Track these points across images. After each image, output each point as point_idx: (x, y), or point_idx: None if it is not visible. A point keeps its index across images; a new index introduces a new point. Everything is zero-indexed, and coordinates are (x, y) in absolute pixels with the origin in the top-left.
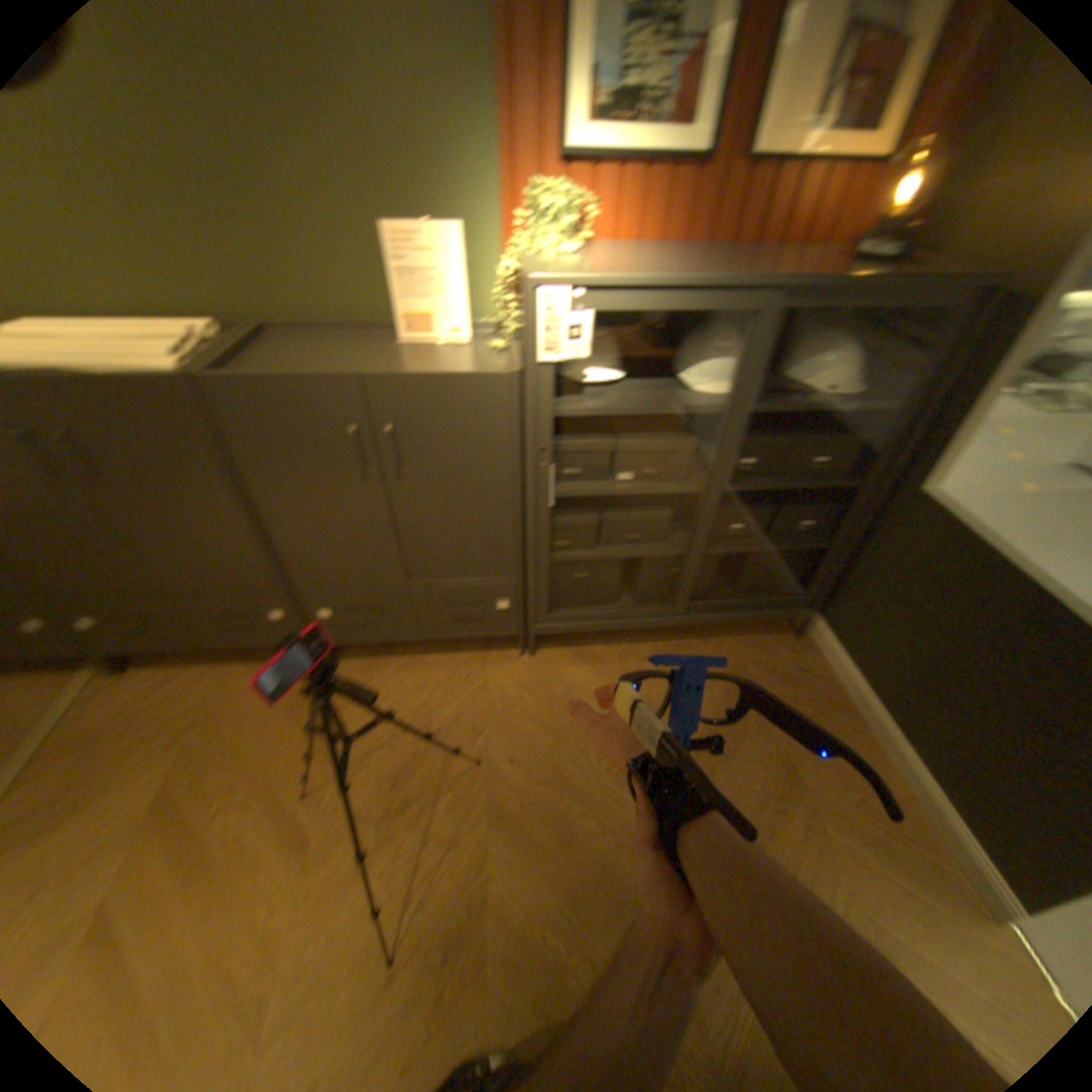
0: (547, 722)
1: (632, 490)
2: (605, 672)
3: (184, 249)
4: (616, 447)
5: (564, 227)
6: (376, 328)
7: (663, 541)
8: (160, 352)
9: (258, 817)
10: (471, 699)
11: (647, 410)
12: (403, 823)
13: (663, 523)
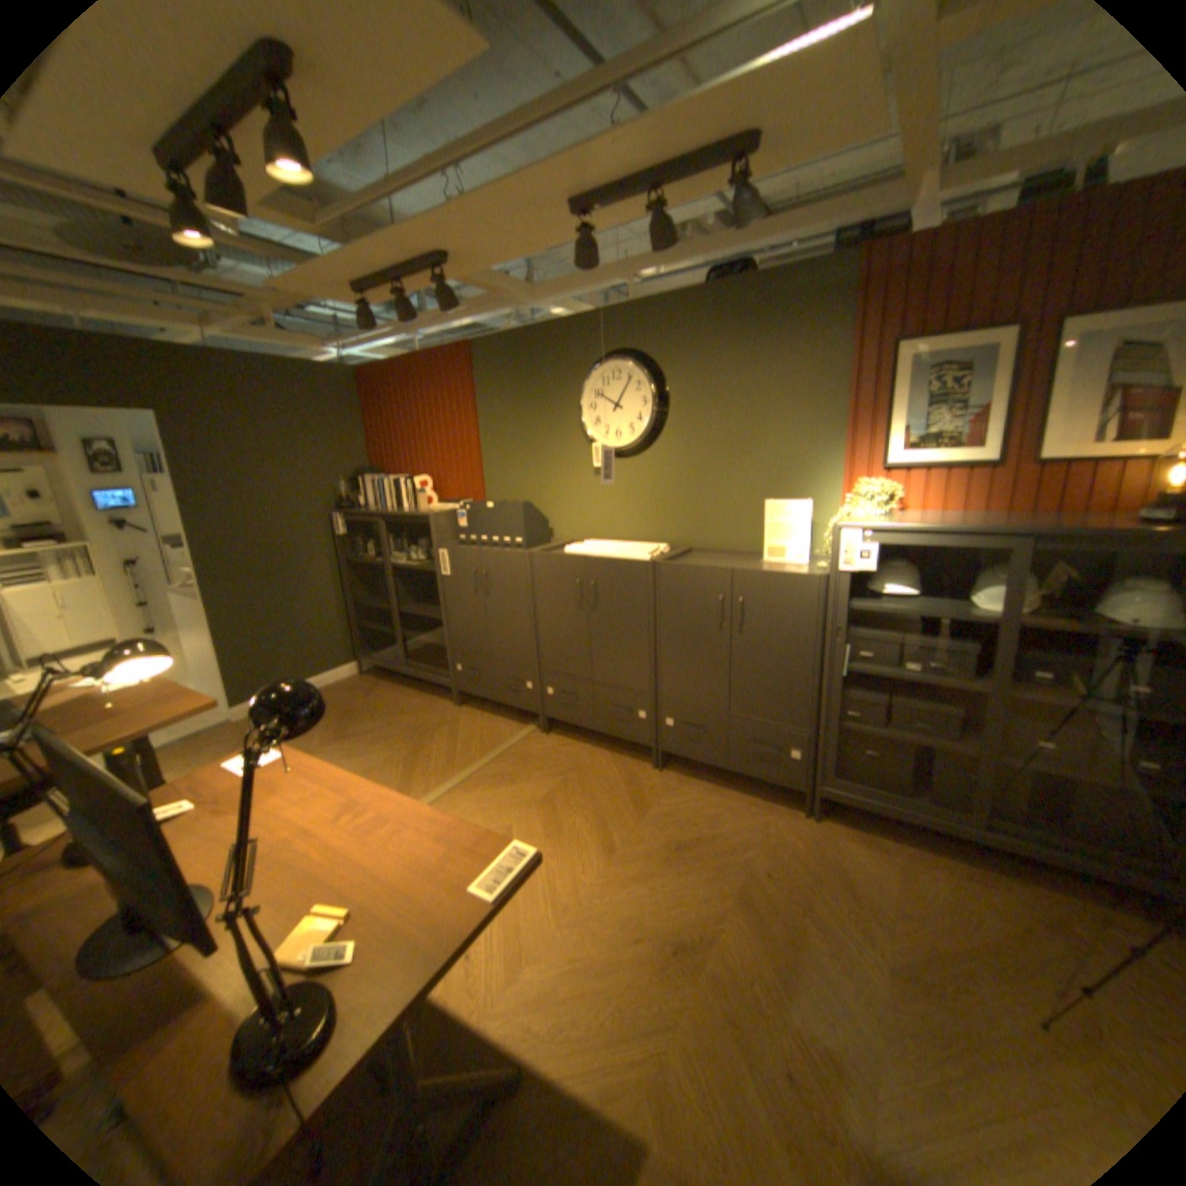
0: (812, 870)
1: (919, 680)
2: (885, 862)
3: (669, 513)
4: (905, 642)
5: (877, 503)
6: (753, 555)
7: (959, 743)
8: (645, 554)
9: (593, 826)
10: (753, 829)
11: (928, 615)
12: (675, 871)
13: (957, 722)
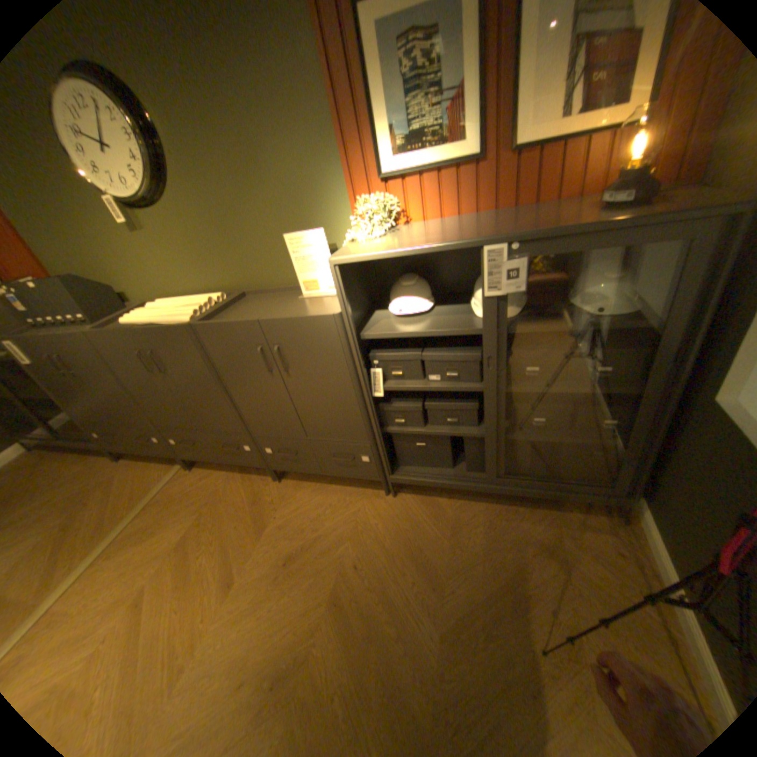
0: (387, 548)
1: (439, 389)
2: (441, 520)
3: (214, 260)
4: (423, 359)
5: (377, 223)
6: (297, 289)
7: (479, 427)
8: (191, 312)
9: (217, 561)
10: (346, 519)
11: (434, 334)
12: (280, 589)
13: (474, 414)
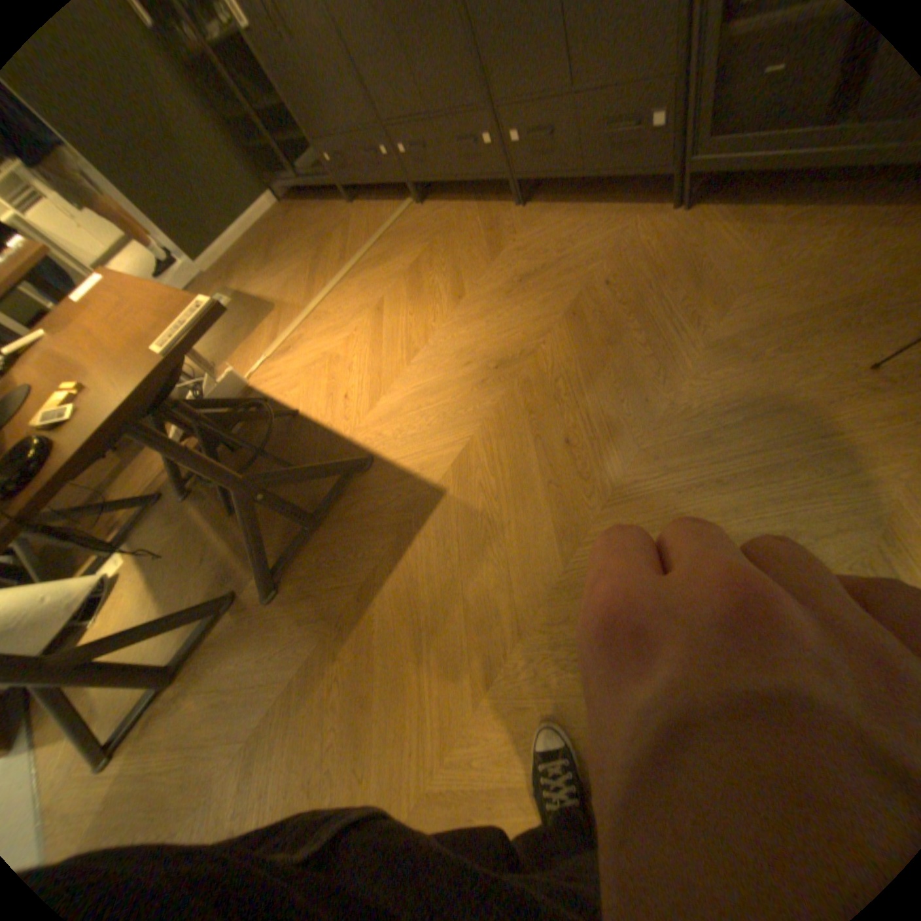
0: (662, 264)
1: None
2: (763, 232)
3: None
4: None
5: None
6: None
7: None
8: None
9: (450, 279)
10: (609, 238)
11: None
12: (515, 300)
13: None
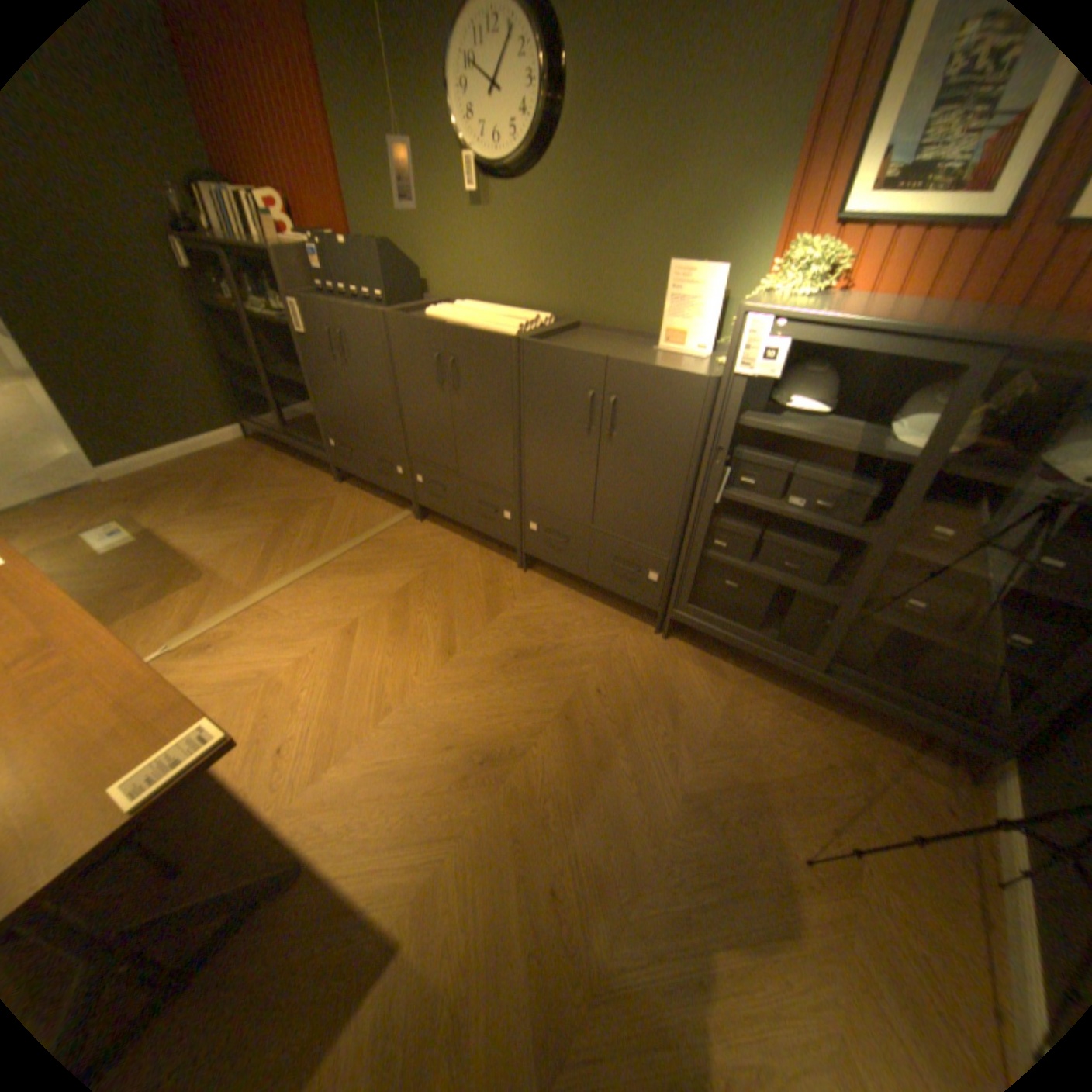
0: (643, 688)
1: (799, 518)
2: (719, 686)
3: (559, 270)
4: (796, 473)
5: (813, 276)
6: (651, 338)
7: (825, 588)
8: (517, 326)
9: (441, 625)
10: (599, 641)
11: (831, 443)
12: (508, 679)
13: (828, 567)
